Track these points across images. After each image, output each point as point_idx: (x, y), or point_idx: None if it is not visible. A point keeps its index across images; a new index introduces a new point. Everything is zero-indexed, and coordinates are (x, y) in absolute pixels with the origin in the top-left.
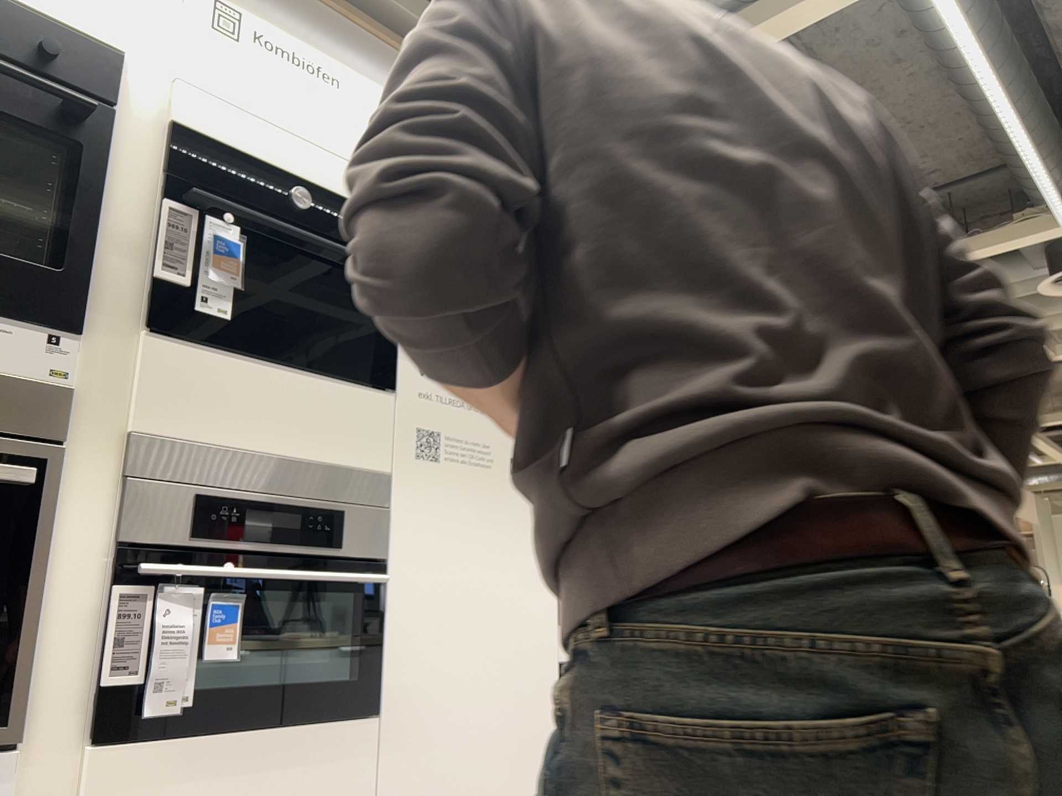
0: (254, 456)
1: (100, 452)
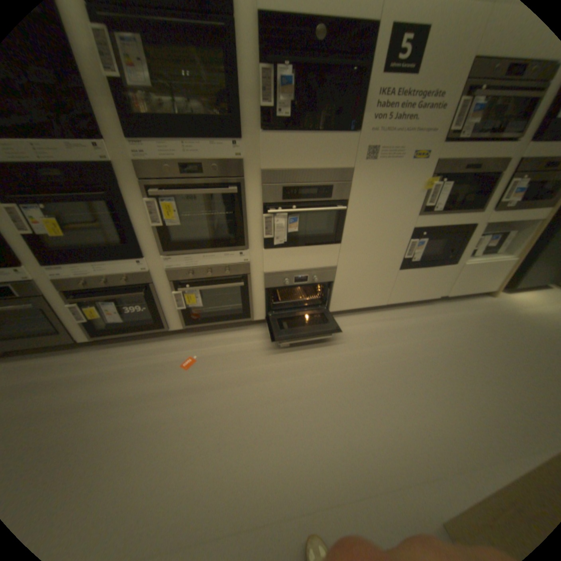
0: (302, 168)
1: (255, 177)
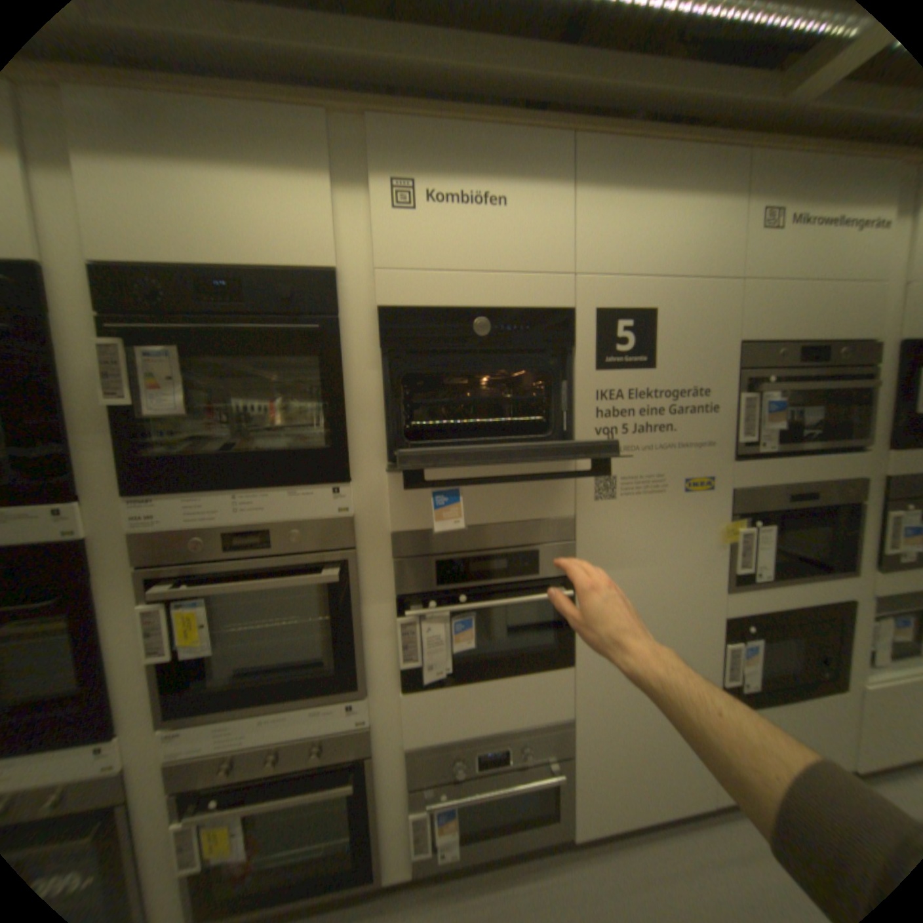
0: (473, 523)
1: (378, 545)
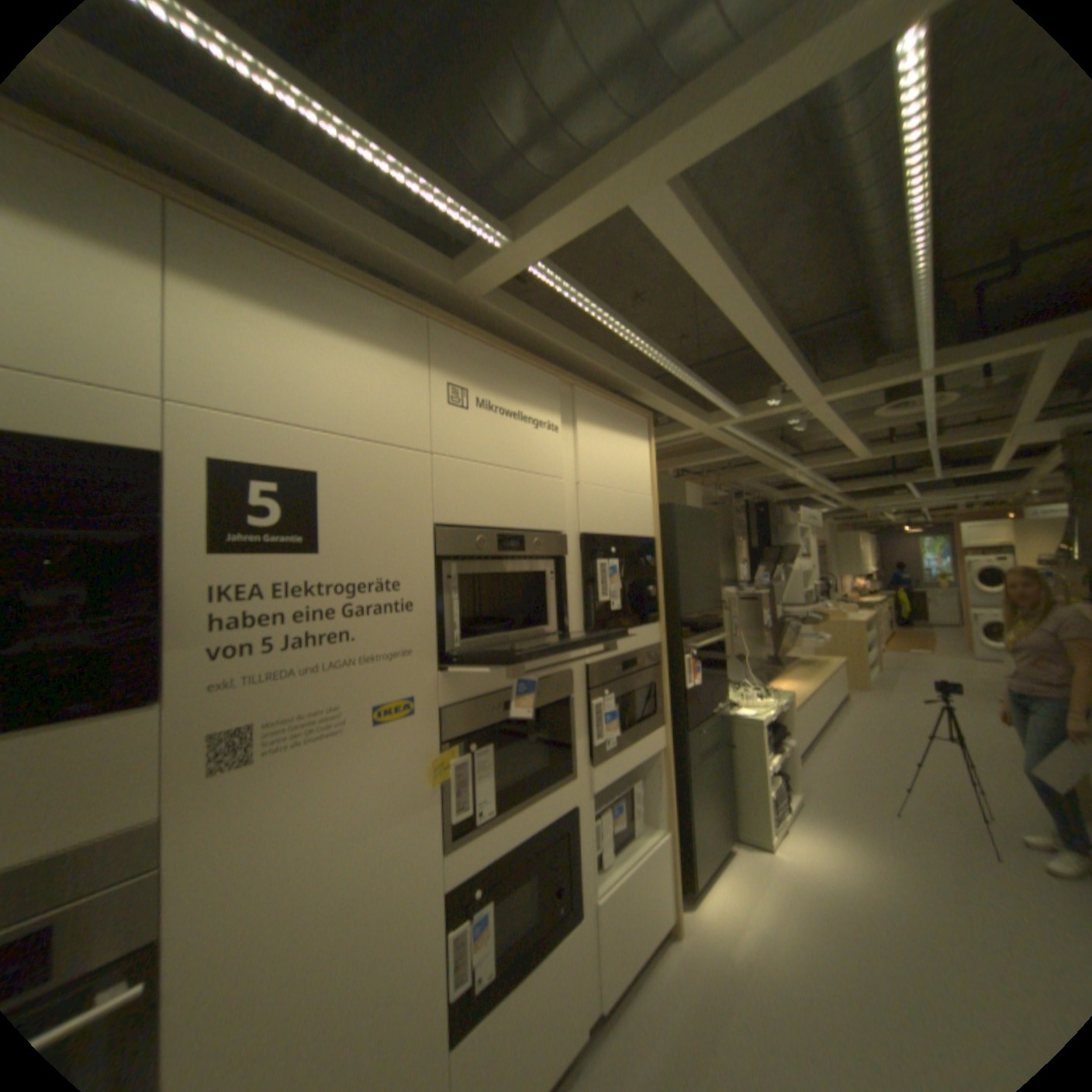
0: None
1: None
